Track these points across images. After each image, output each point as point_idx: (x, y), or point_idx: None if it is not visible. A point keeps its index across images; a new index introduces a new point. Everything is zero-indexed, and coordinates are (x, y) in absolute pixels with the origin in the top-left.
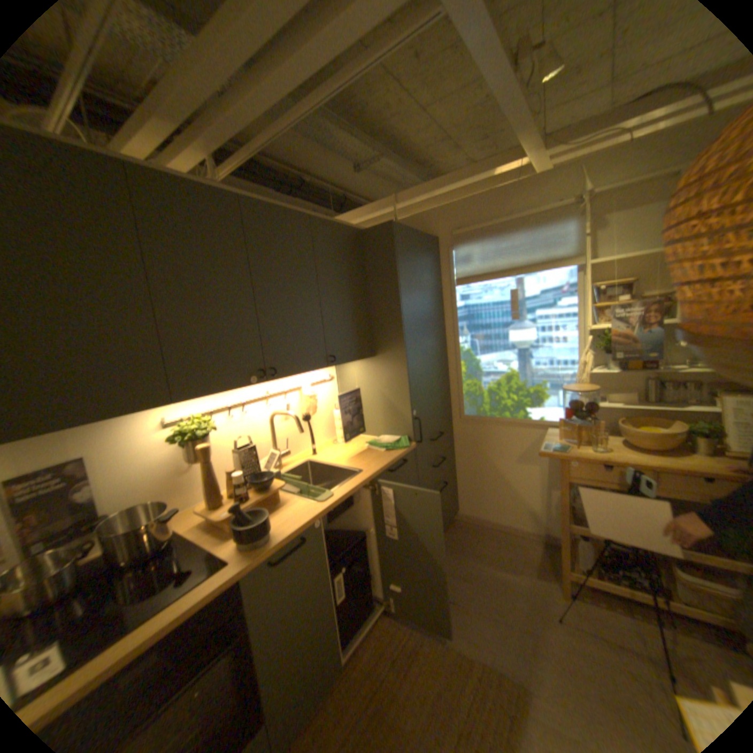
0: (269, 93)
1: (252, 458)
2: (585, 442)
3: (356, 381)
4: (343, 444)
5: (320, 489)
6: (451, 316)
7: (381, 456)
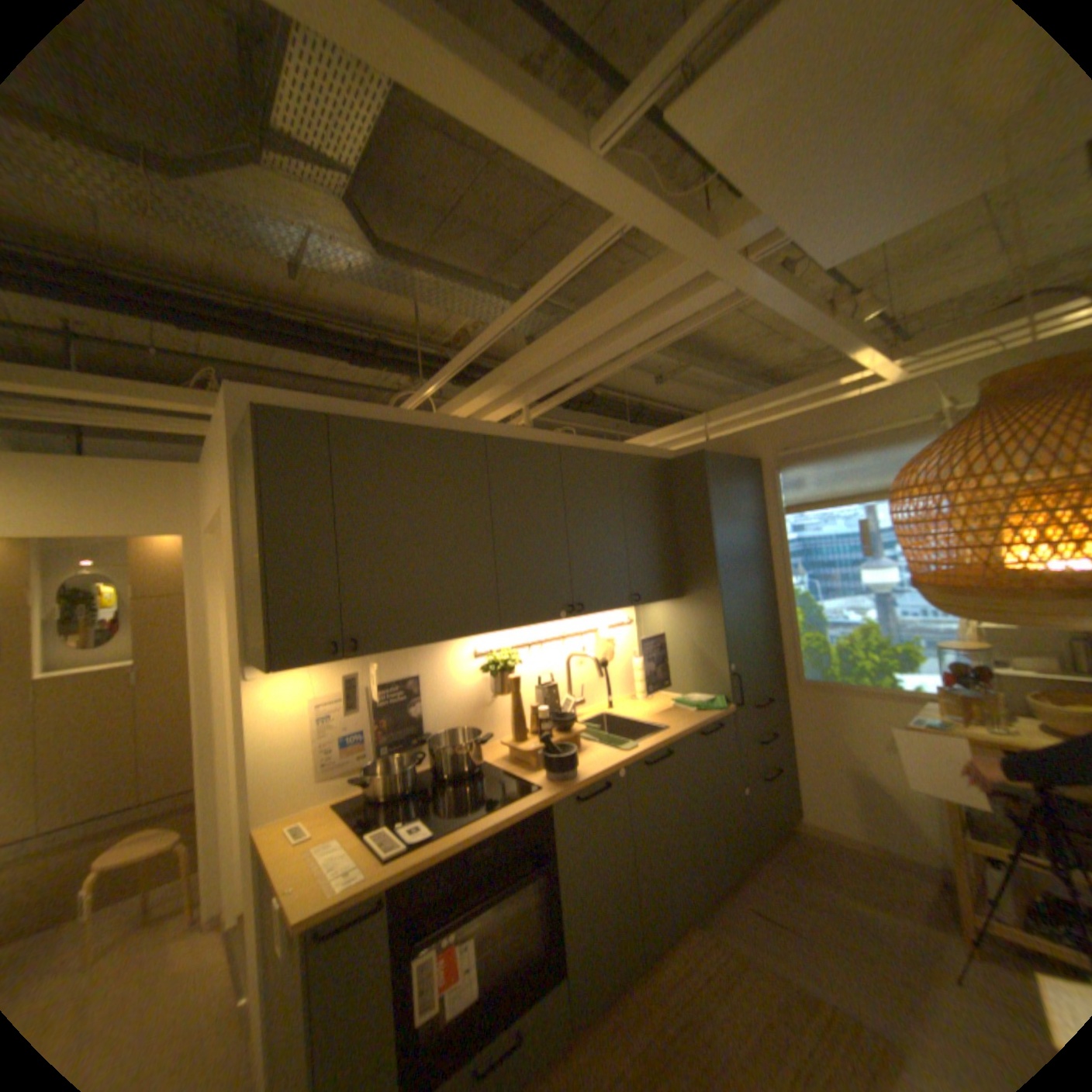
0: (591, 363)
1: (550, 699)
2: (978, 721)
3: (659, 626)
4: (643, 700)
5: (622, 740)
6: (780, 551)
7: (691, 715)
